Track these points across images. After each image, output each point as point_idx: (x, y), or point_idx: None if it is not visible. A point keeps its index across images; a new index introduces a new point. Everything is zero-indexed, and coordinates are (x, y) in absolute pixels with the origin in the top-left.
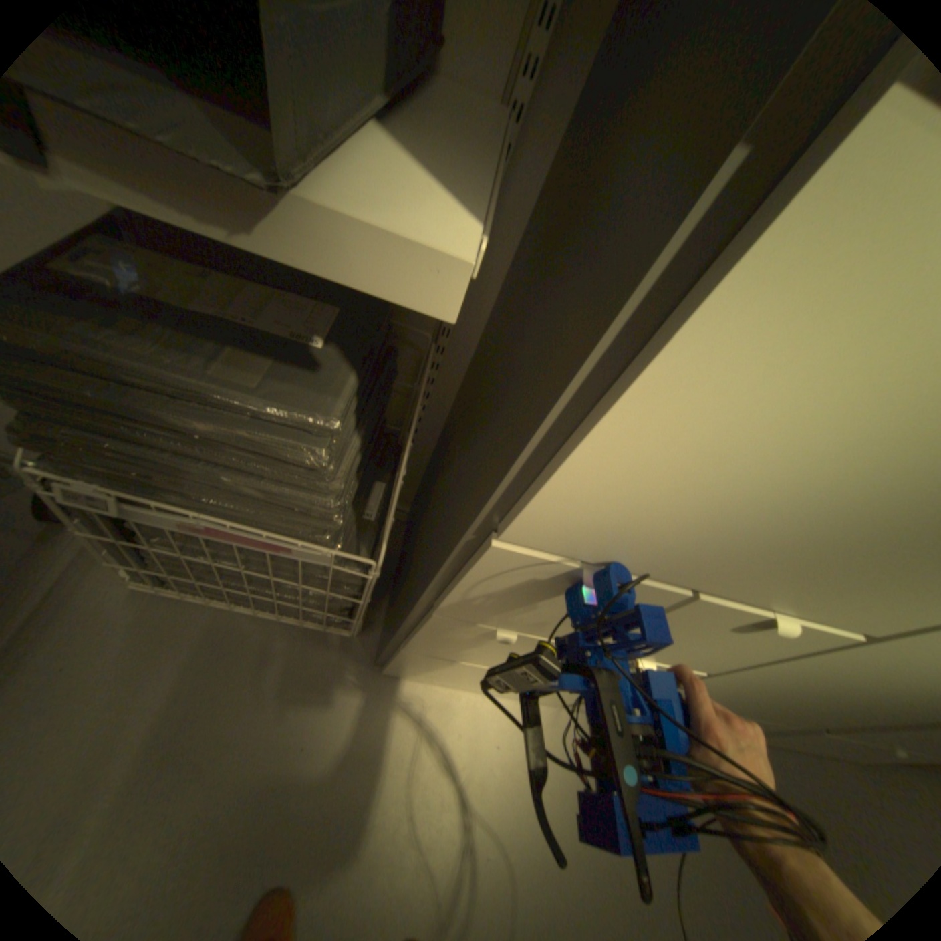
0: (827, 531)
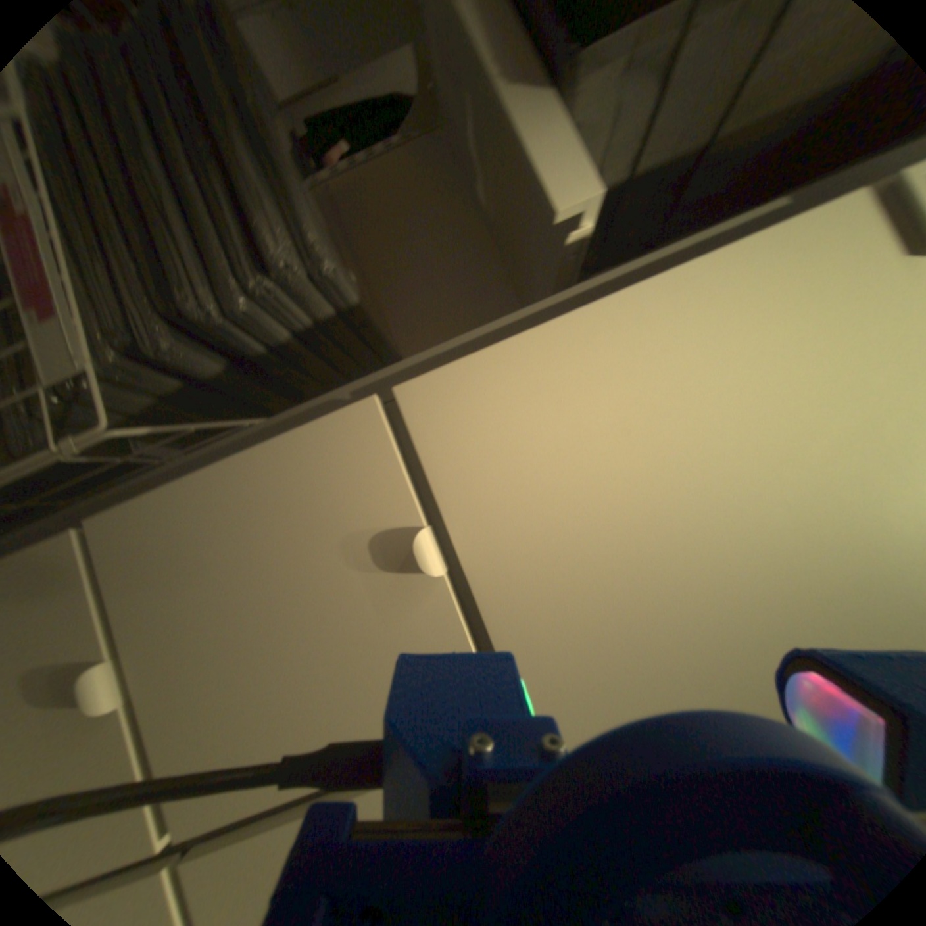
0: (721, 642)
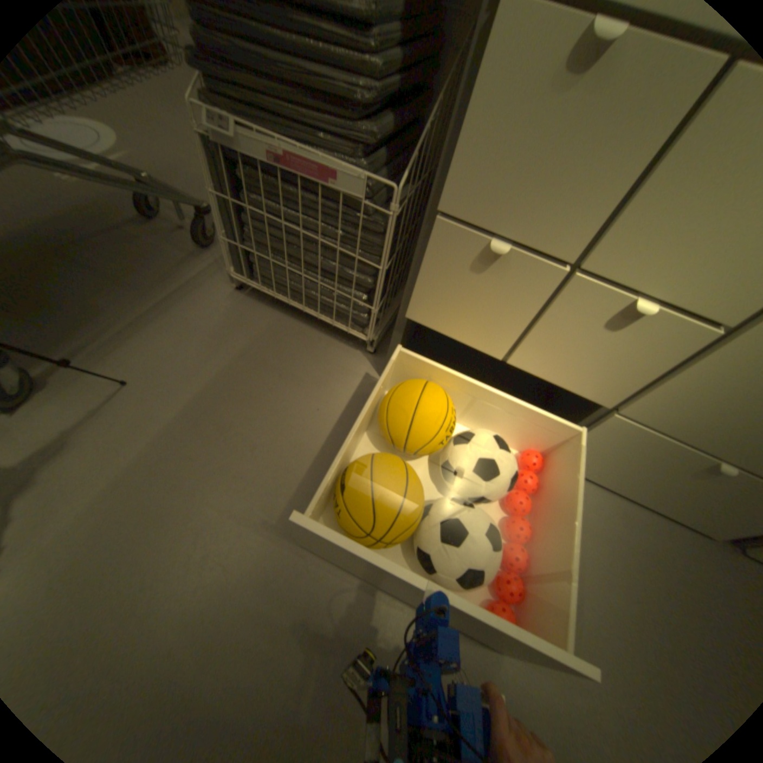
0: None
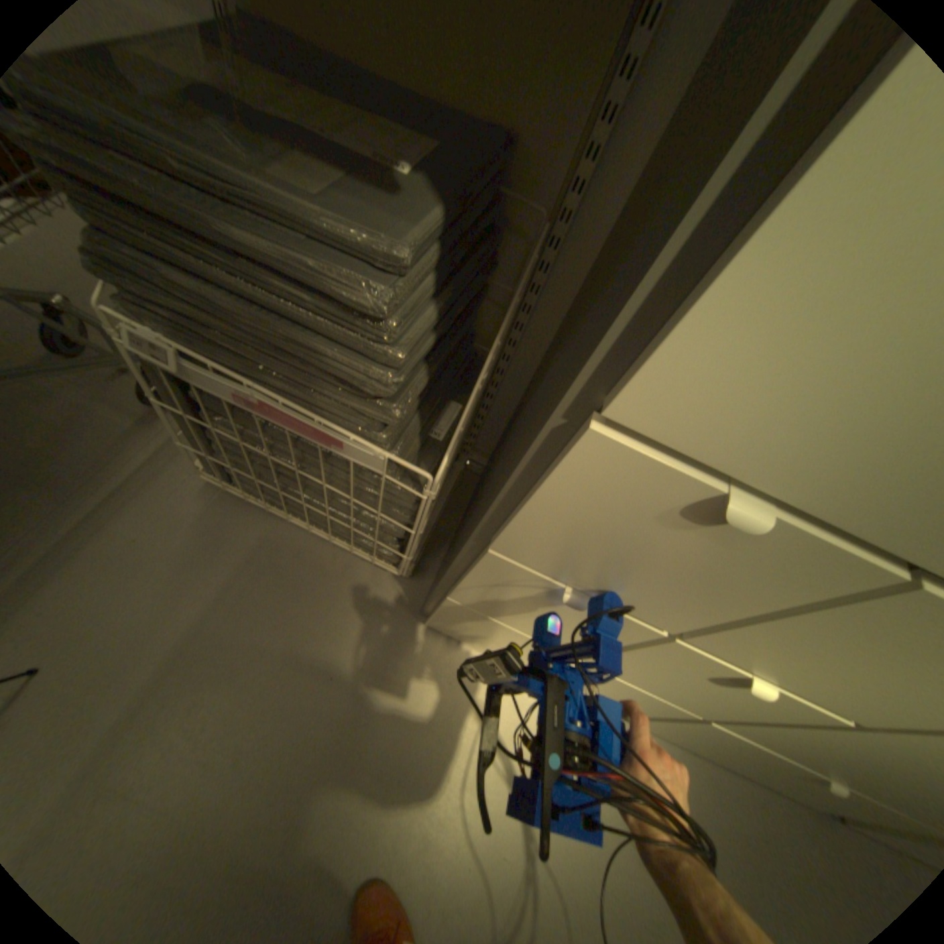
0: None
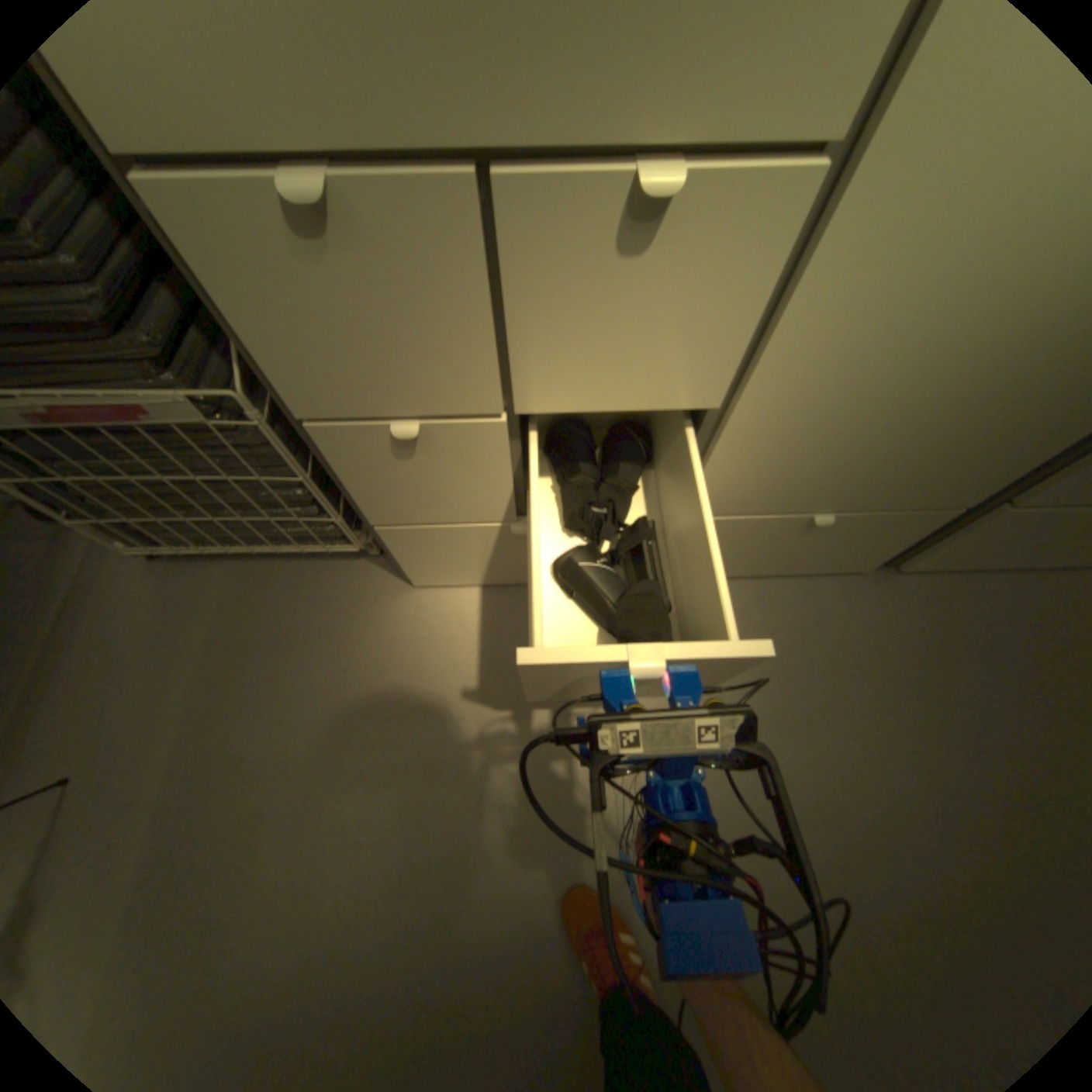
0: None
